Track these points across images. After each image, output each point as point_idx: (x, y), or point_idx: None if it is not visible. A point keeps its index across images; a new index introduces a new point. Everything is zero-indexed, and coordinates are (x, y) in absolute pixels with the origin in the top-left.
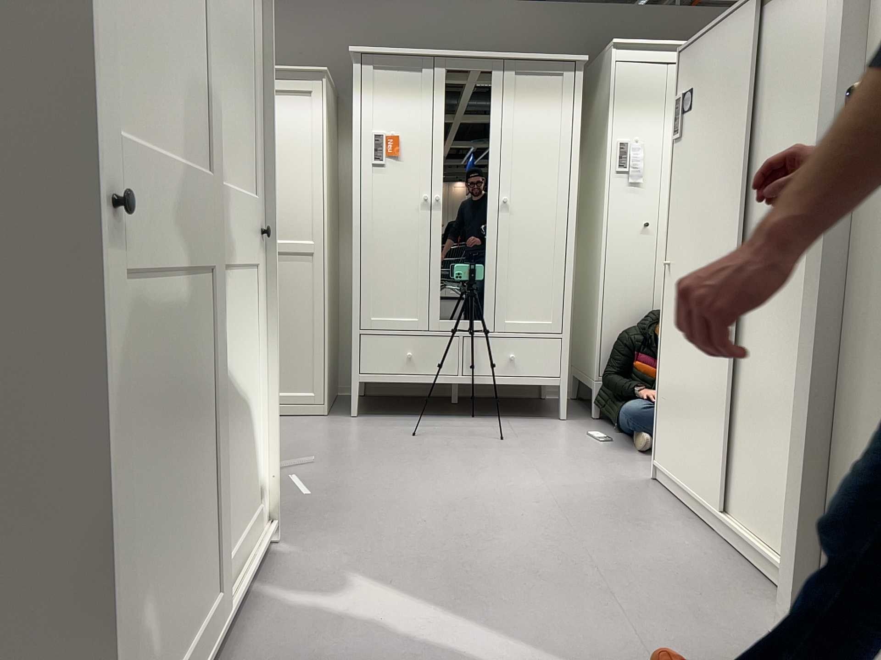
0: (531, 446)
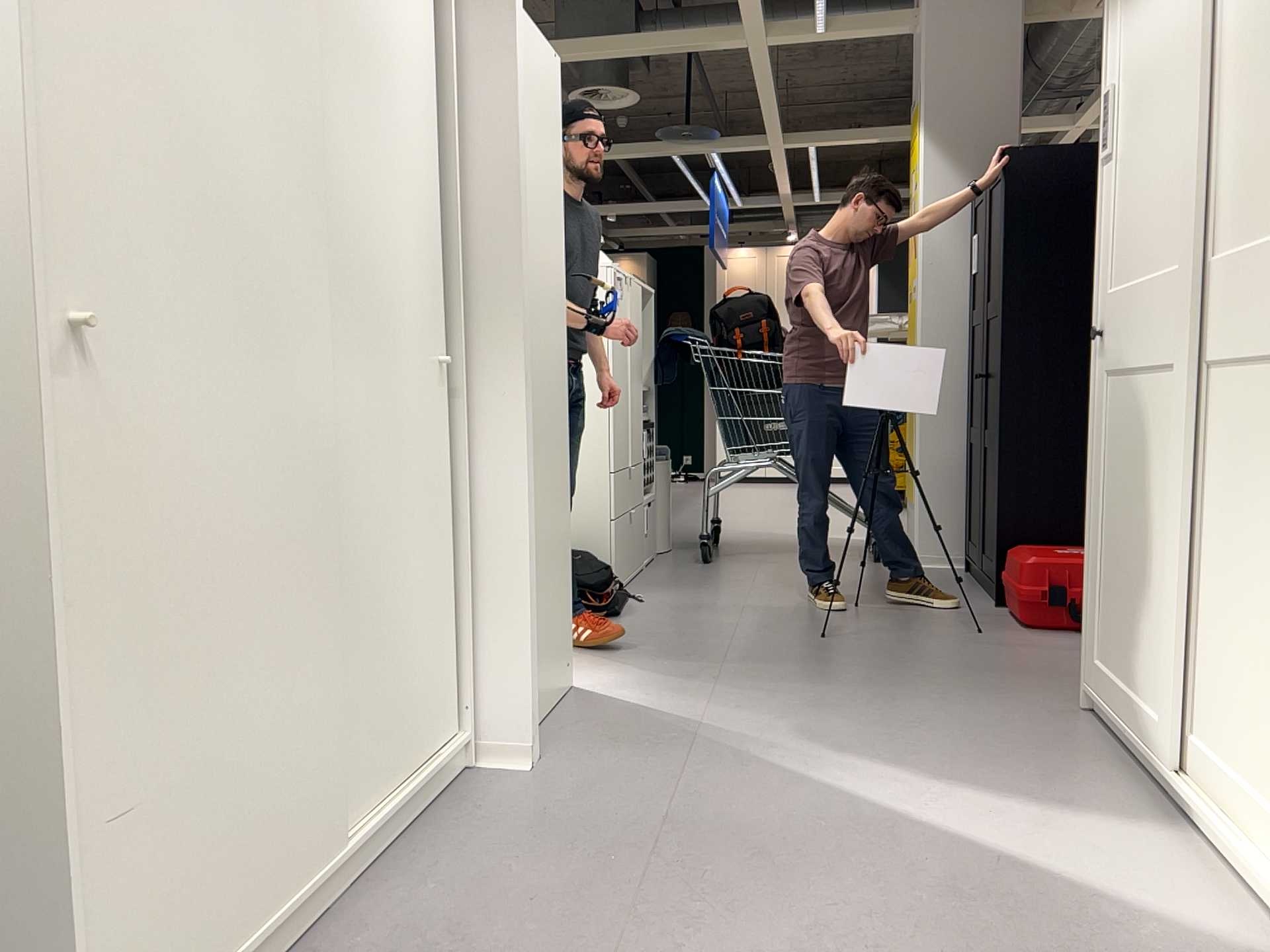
0: None
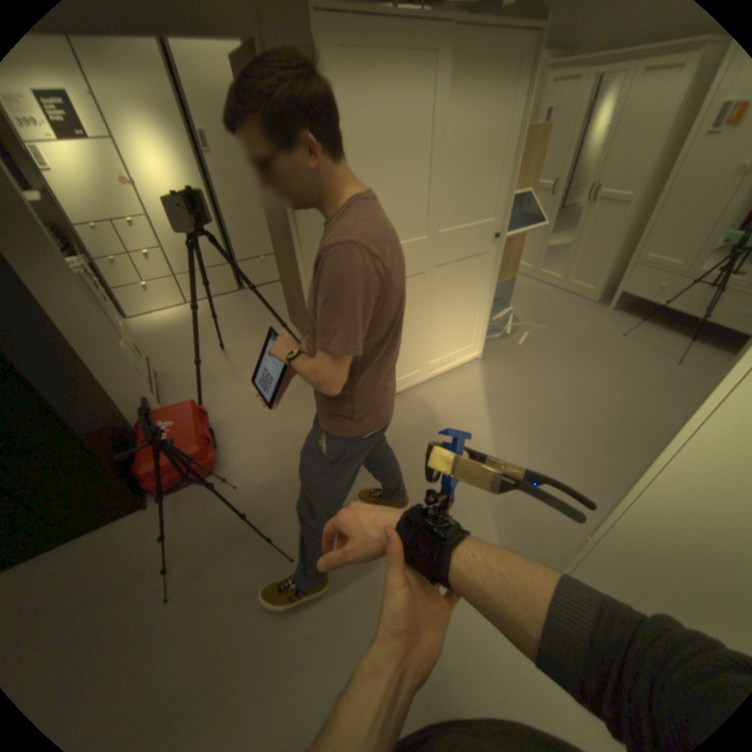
0: (693, 377)
